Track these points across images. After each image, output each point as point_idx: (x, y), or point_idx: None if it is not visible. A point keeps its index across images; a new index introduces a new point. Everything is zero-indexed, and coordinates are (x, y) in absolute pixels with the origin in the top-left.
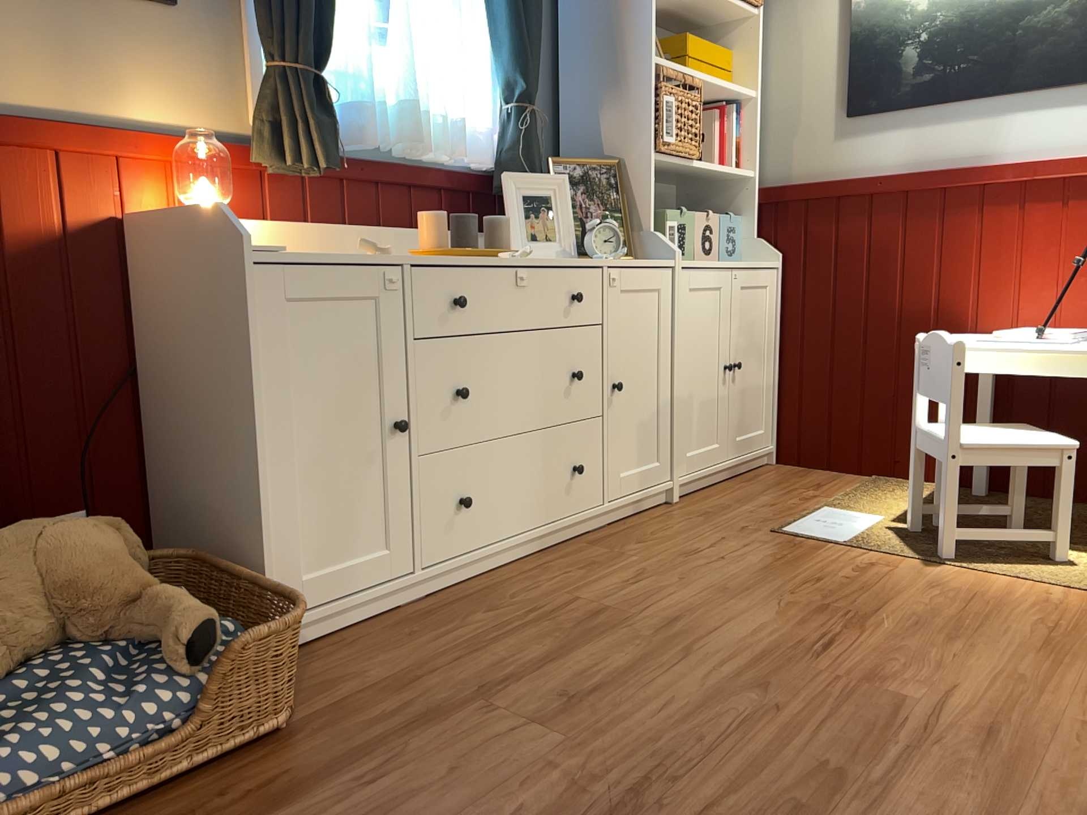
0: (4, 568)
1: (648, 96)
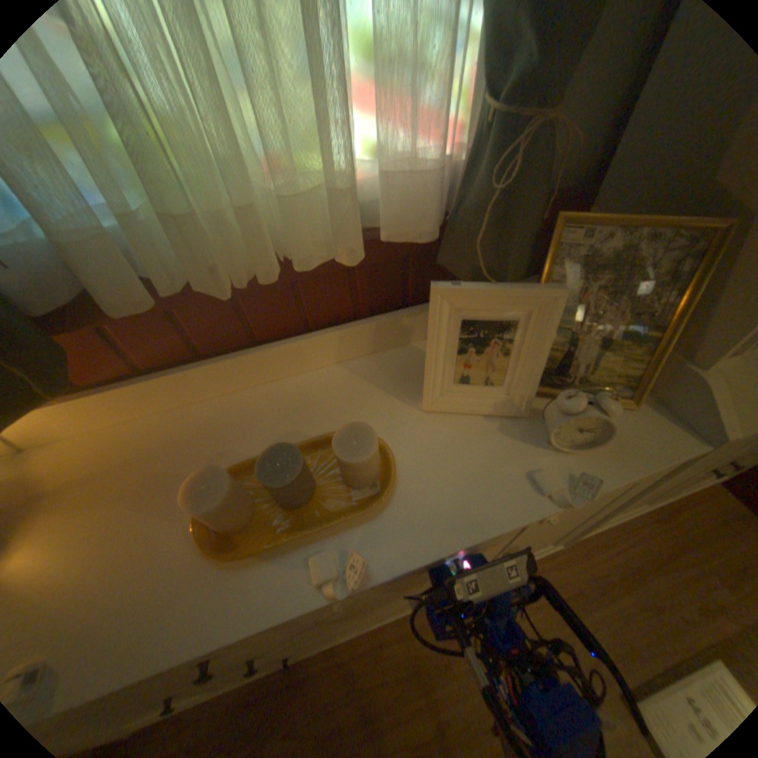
0: None
1: None
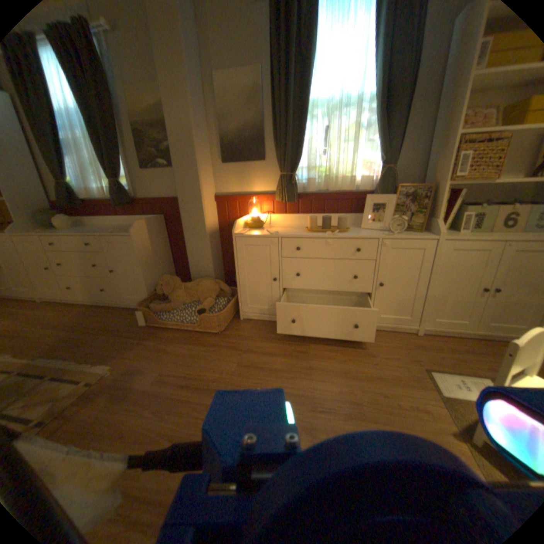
0: (195, 286)
1: (453, 152)
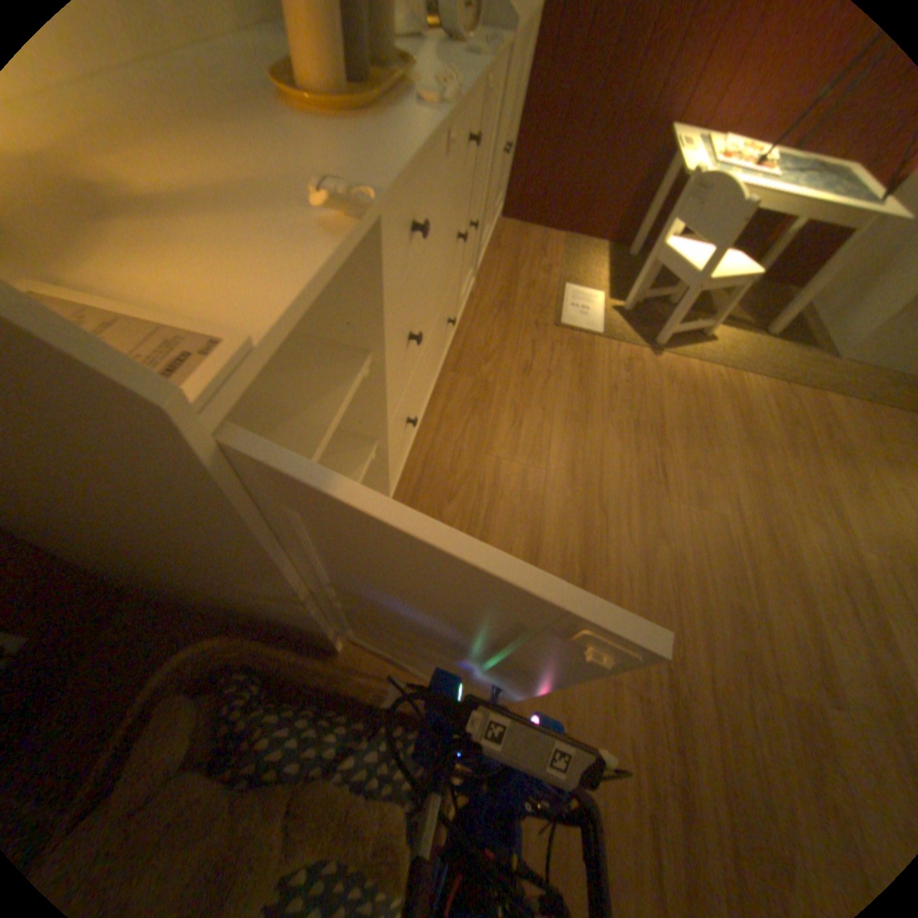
0: None
1: None
